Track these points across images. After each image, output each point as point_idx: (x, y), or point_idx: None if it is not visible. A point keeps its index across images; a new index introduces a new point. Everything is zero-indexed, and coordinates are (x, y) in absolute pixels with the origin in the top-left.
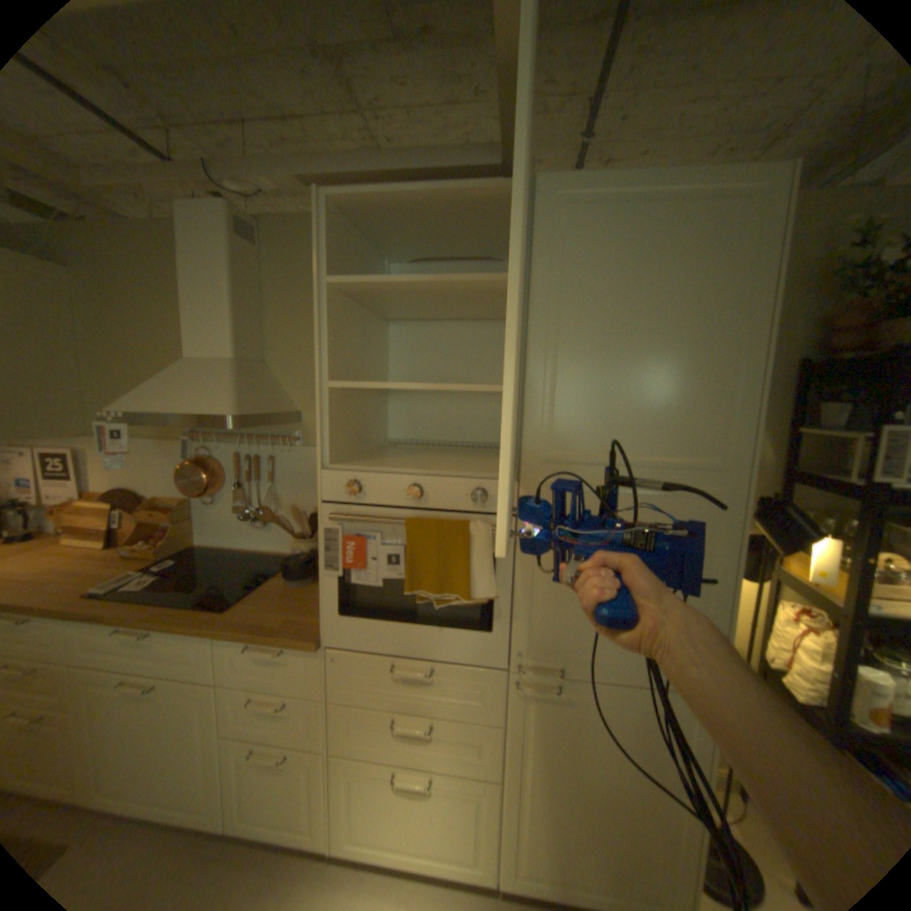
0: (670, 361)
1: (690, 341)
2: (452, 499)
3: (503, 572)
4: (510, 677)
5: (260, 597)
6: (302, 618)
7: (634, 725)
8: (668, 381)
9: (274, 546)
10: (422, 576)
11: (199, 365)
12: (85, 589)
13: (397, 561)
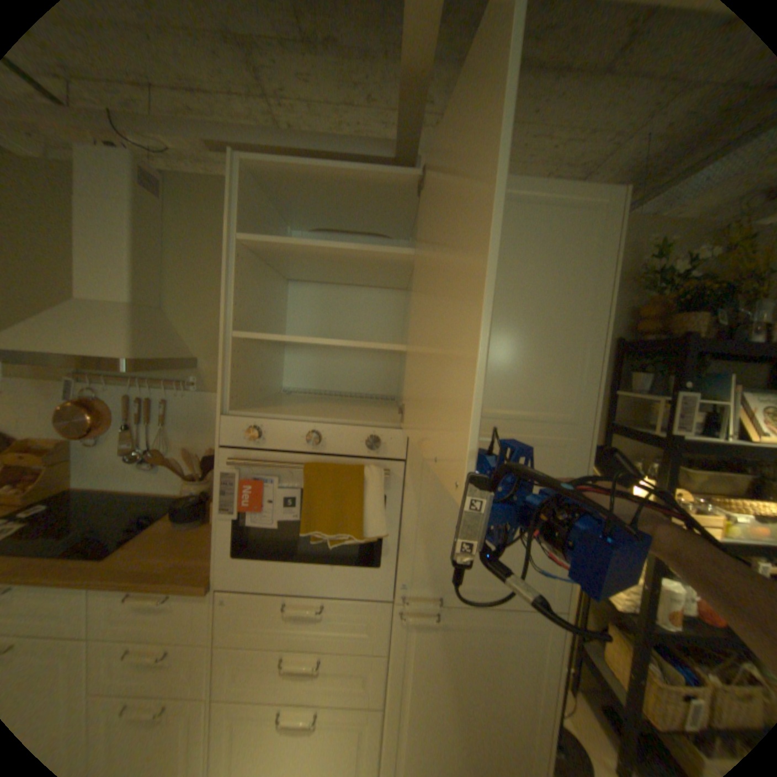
0: (536, 333)
1: (551, 318)
2: (349, 445)
3: (393, 512)
4: (394, 608)
5: (145, 542)
6: (191, 561)
7: (500, 644)
8: (534, 349)
9: (162, 488)
10: (319, 518)
11: (91, 307)
12: None
13: (293, 503)
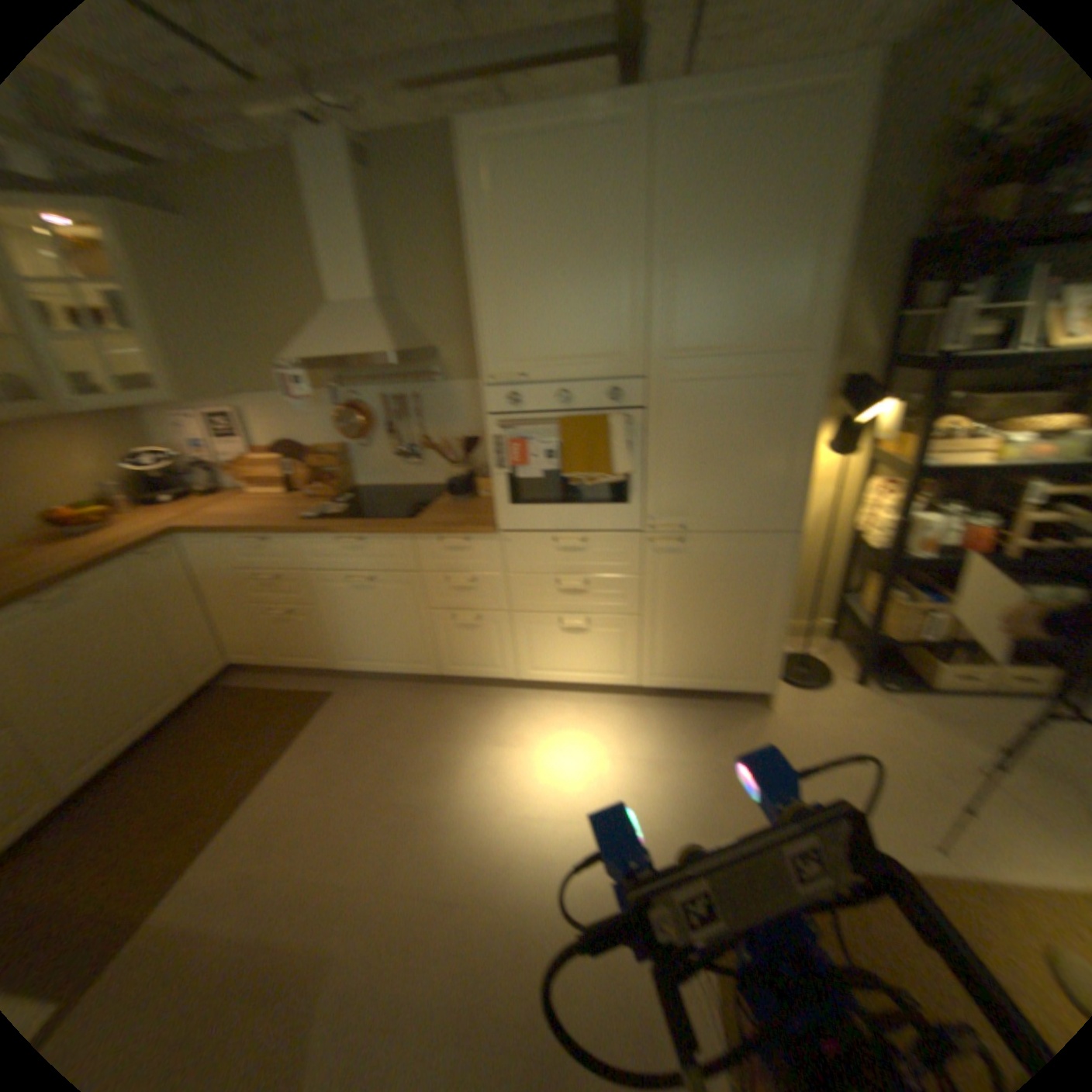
0: (765, 257)
1: (781, 237)
2: (590, 399)
3: (633, 454)
4: (640, 535)
5: (433, 508)
6: (473, 515)
7: (733, 559)
8: (763, 276)
9: (424, 477)
10: (571, 461)
11: (339, 307)
12: (290, 515)
13: (549, 455)
